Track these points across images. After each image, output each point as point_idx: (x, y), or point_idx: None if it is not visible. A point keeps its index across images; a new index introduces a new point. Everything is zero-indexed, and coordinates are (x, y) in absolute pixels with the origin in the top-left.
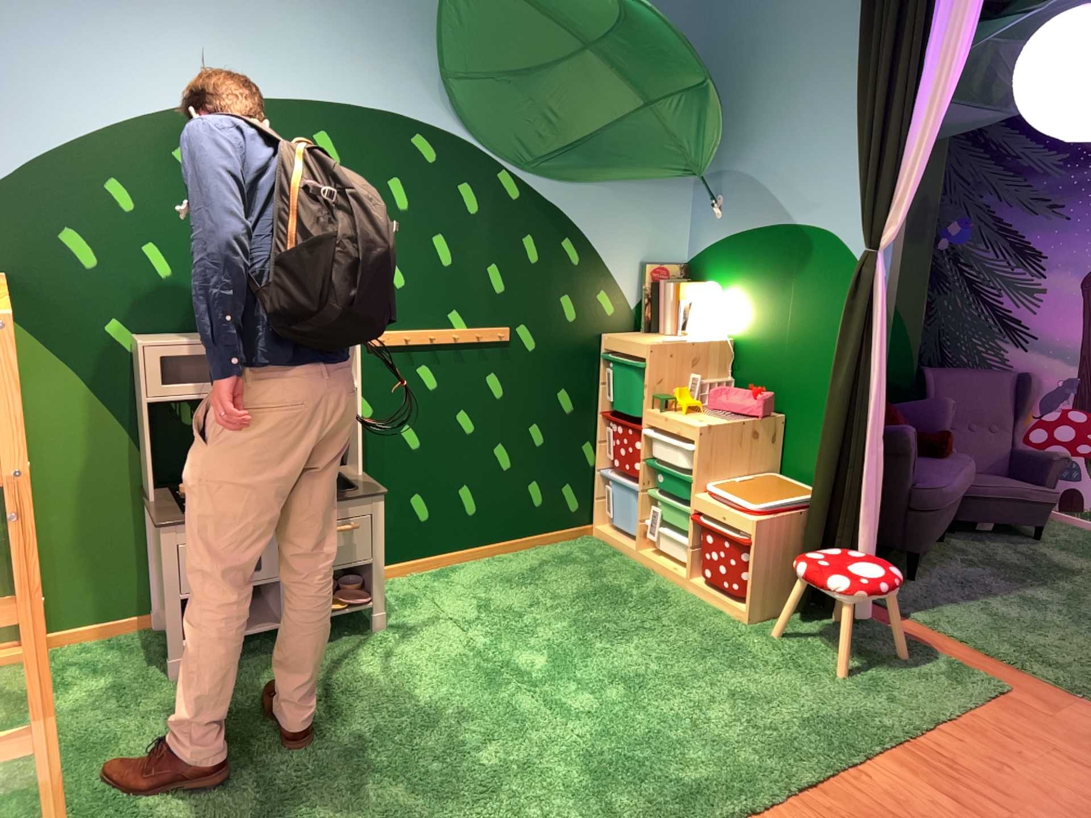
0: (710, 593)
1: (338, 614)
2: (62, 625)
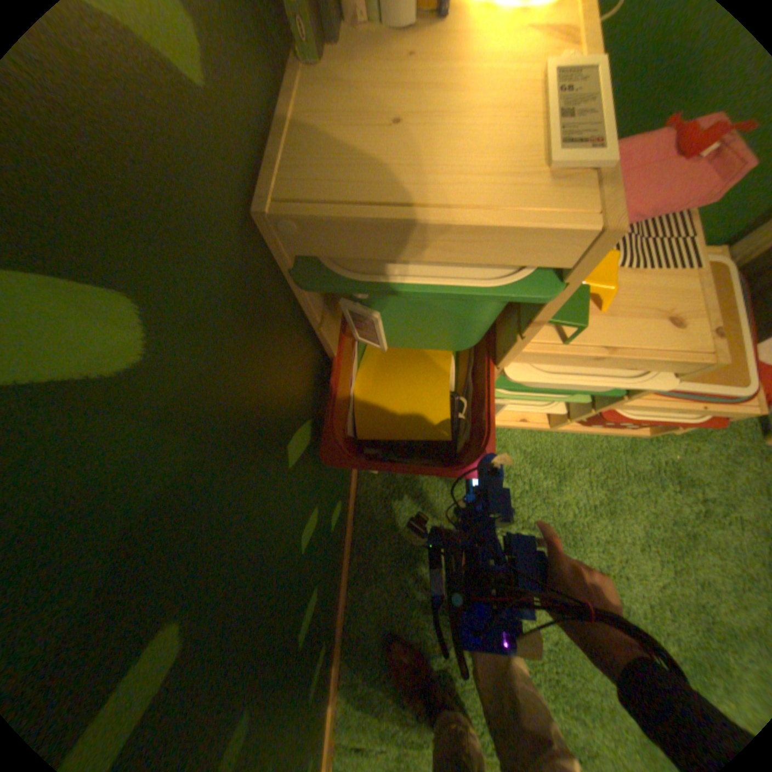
0: (598, 431)
1: None
2: None
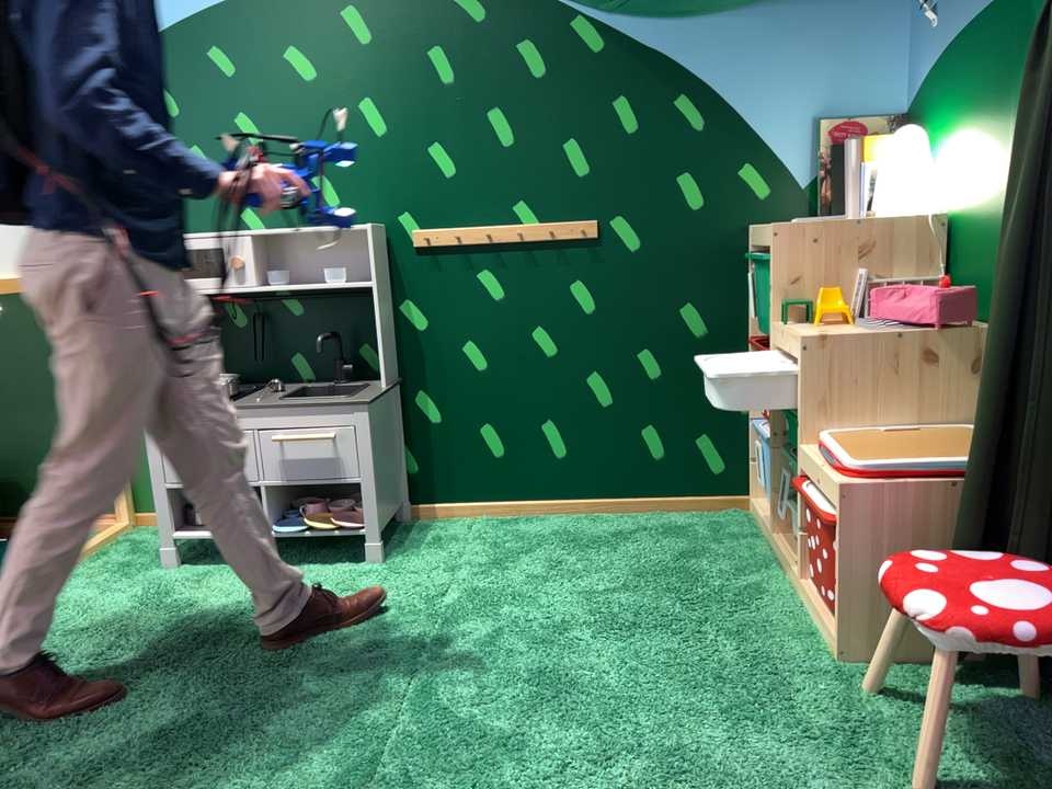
0: (817, 610)
1: (325, 540)
2: (140, 510)
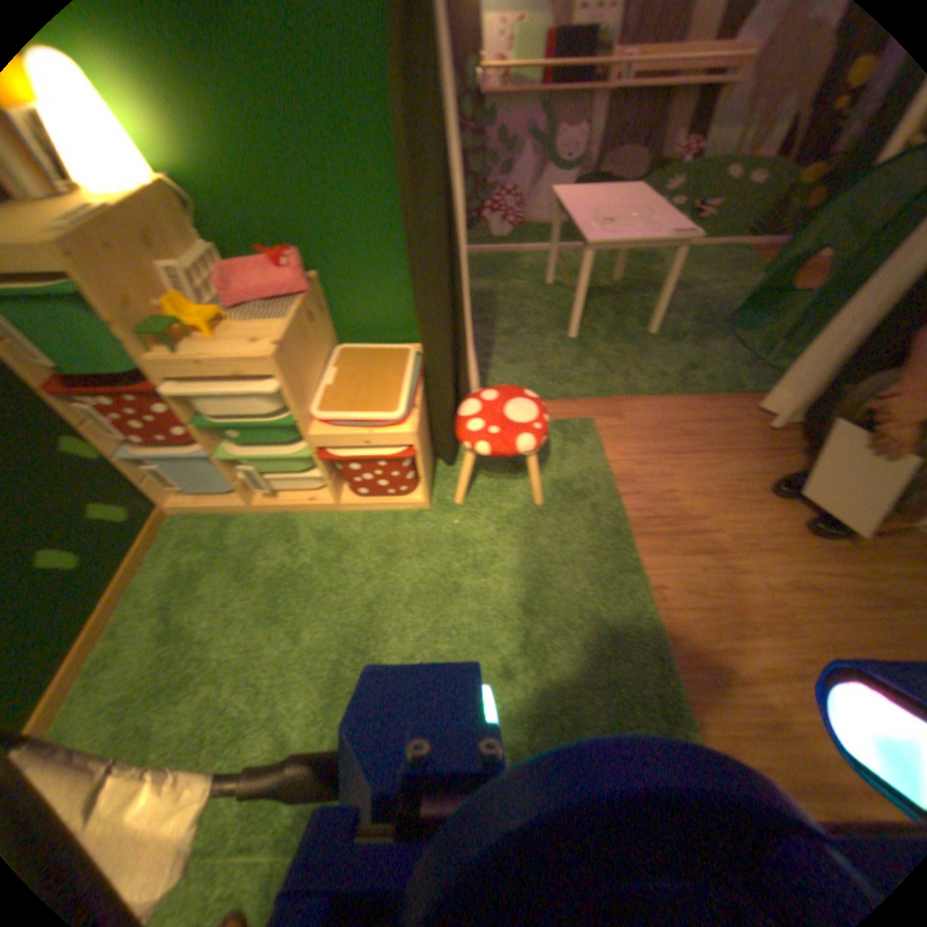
0: (376, 502)
1: None
2: None
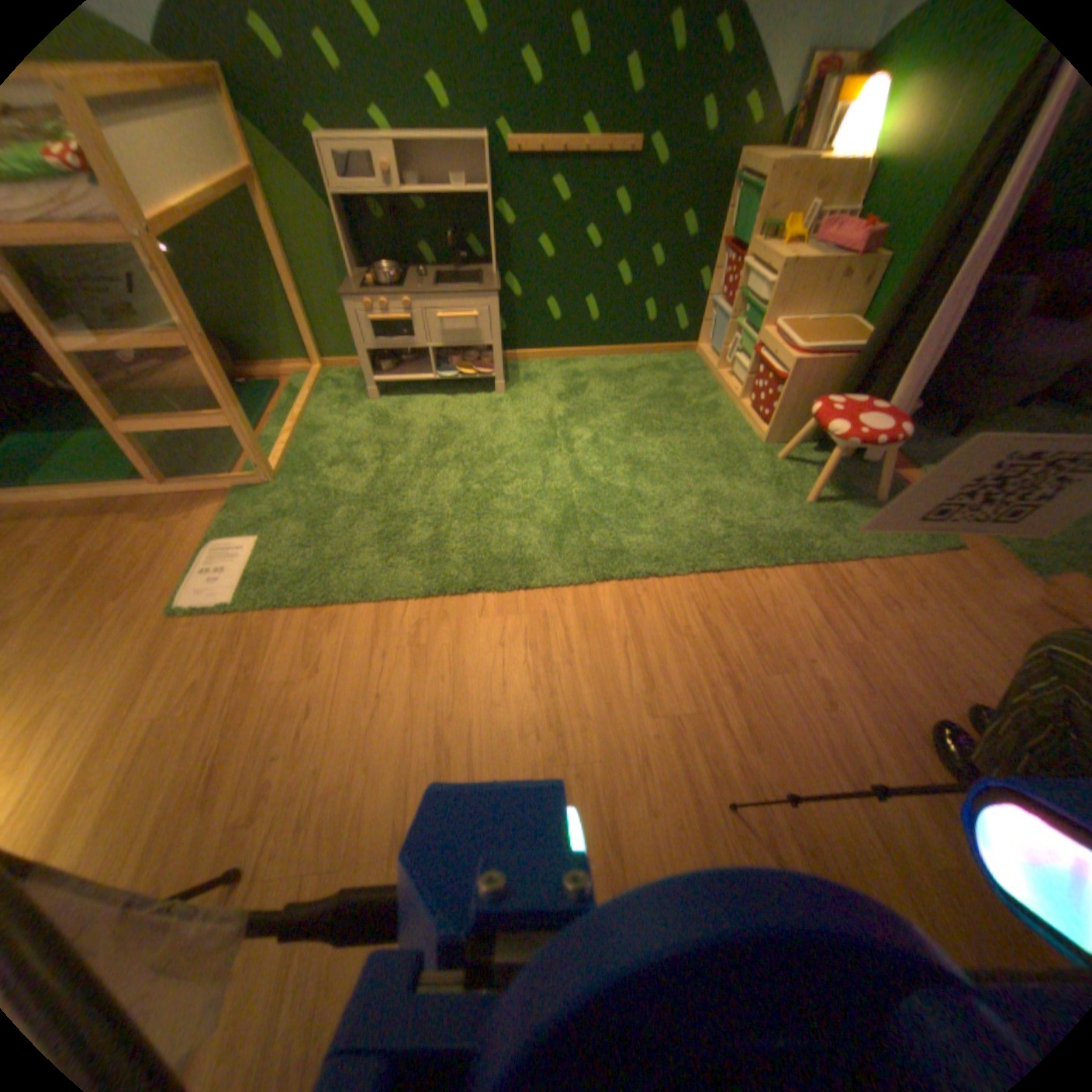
0: (747, 415)
1: (467, 378)
2: (321, 355)
